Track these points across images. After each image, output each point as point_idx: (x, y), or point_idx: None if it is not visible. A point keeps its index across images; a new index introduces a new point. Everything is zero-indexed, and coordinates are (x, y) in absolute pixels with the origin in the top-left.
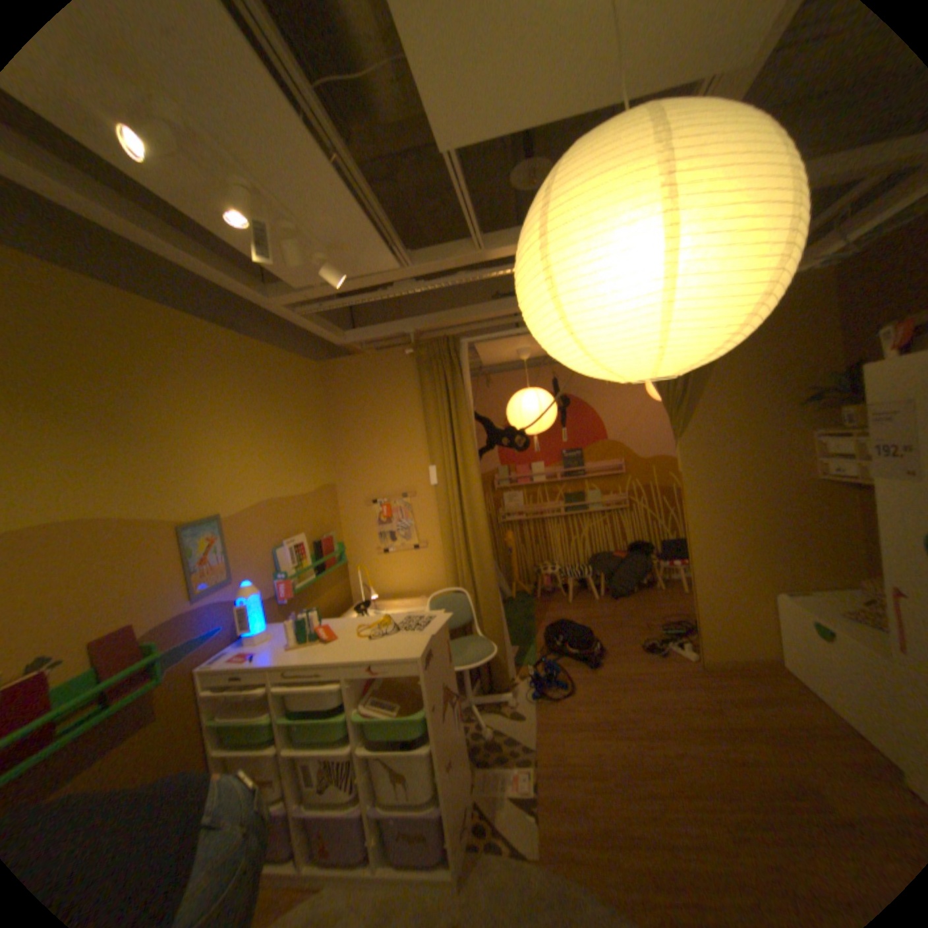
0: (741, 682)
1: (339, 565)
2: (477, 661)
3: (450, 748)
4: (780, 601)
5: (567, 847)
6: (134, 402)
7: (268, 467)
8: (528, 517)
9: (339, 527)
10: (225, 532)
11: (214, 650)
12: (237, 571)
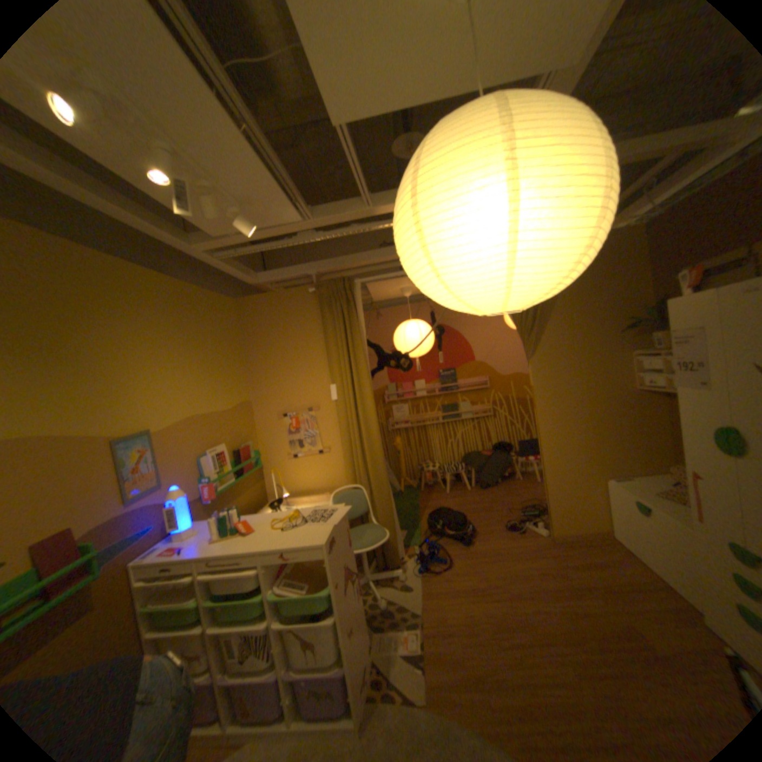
0: (582, 551)
1: (255, 469)
2: (373, 544)
3: (351, 618)
4: (610, 485)
5: (448, 692)
6: (70, 334)
7: (192, 388)
8: (413, 425)
9: (255, 437)
10: (155, 445)
11: (146, 546)
12: (166, 477)
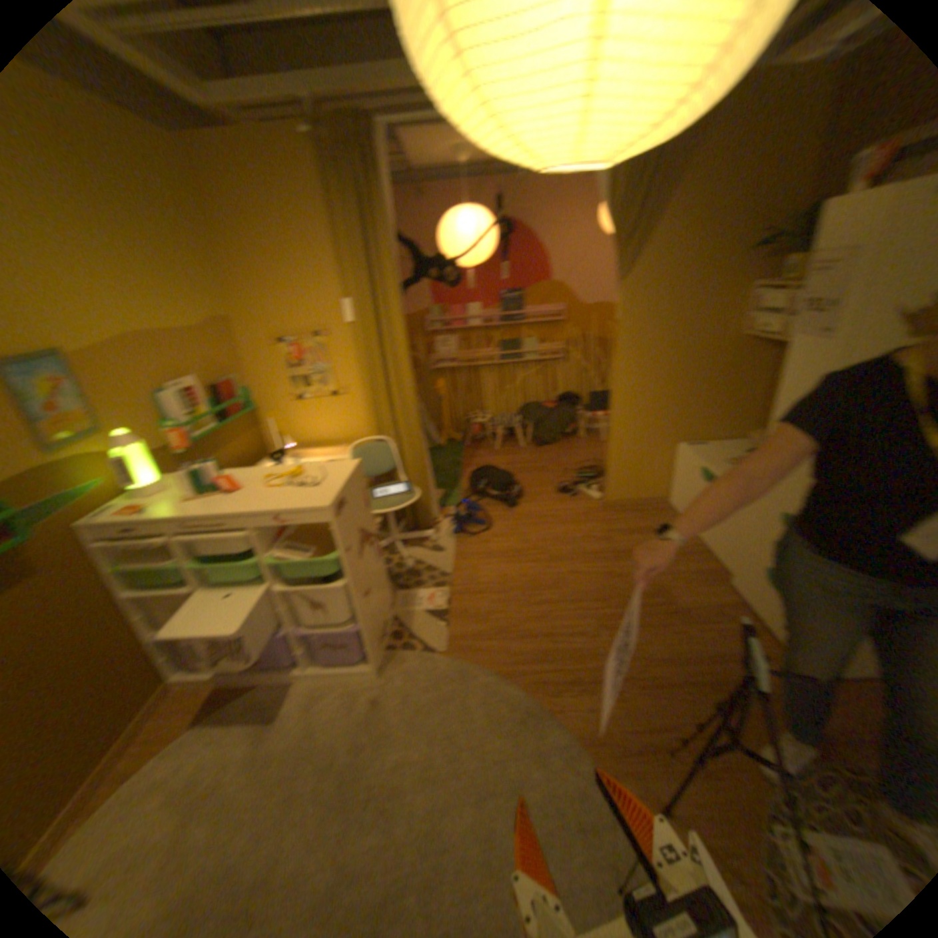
0: (632, 515)
1: (248, 411)
2: (401, 504)
3: (370, 578)
4: (679, 449)
5: (471, 640)
6: None
7: (126, 287)
8: (462, 365)
9: (243, 368)
10: (80, 371)
11: (101, 501)
12: (110, 417)
